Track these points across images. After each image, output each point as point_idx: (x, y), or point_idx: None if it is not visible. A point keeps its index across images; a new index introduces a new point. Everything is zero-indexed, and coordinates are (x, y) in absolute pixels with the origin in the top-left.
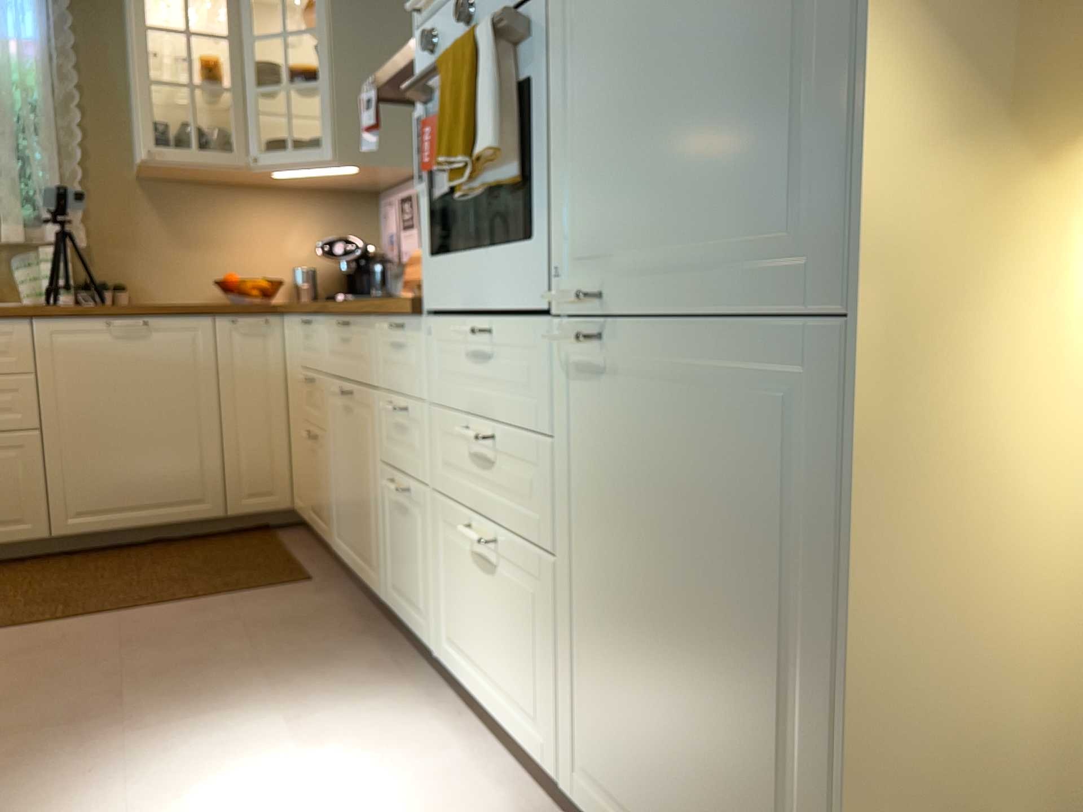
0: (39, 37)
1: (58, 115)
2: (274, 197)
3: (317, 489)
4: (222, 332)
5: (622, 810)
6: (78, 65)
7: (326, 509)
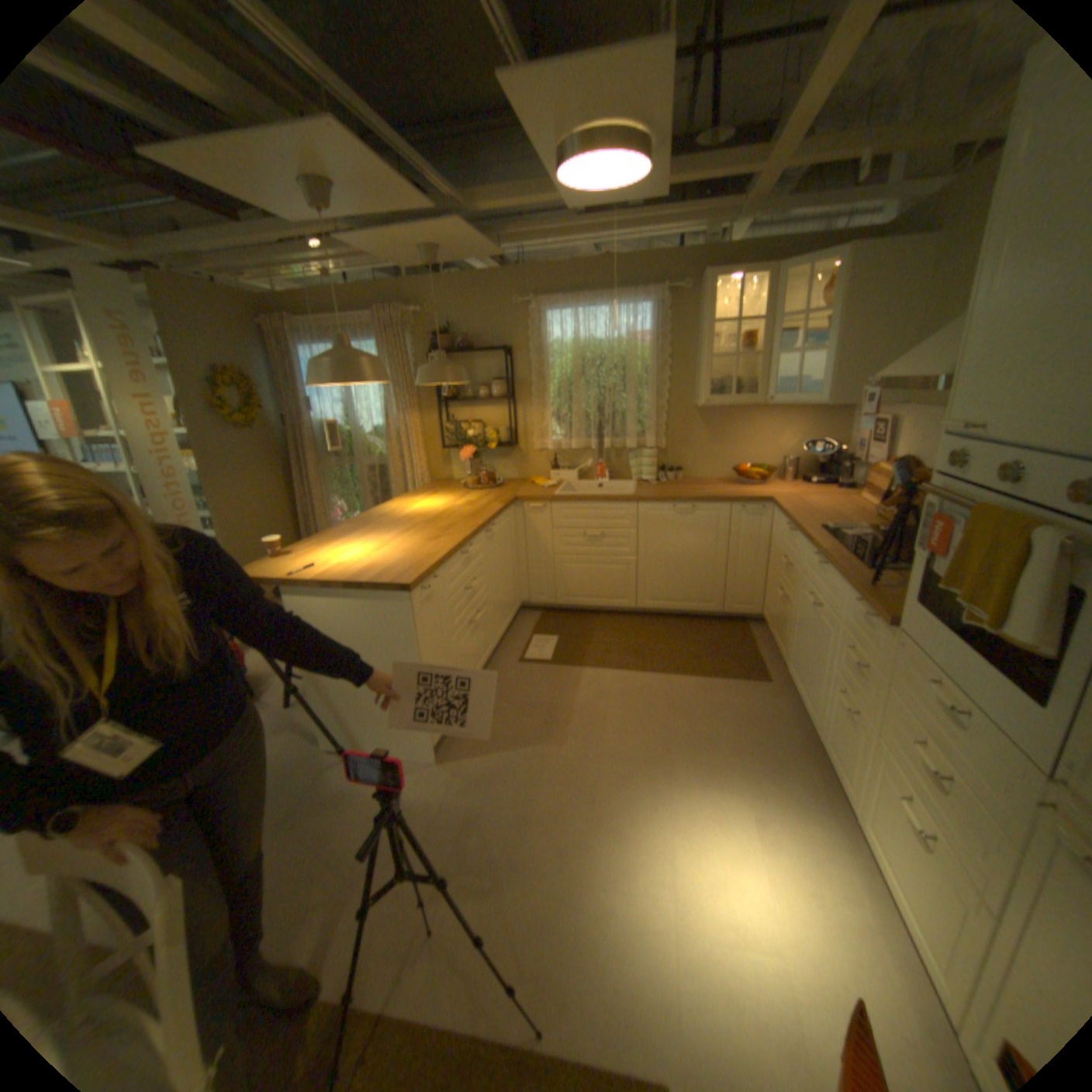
0: (653, 332)
1: (658, 374)
2: (777, 410)
3: (782, 626)
4: (735, 513)
5: None
6: (671, 342)
7: (786, 644)
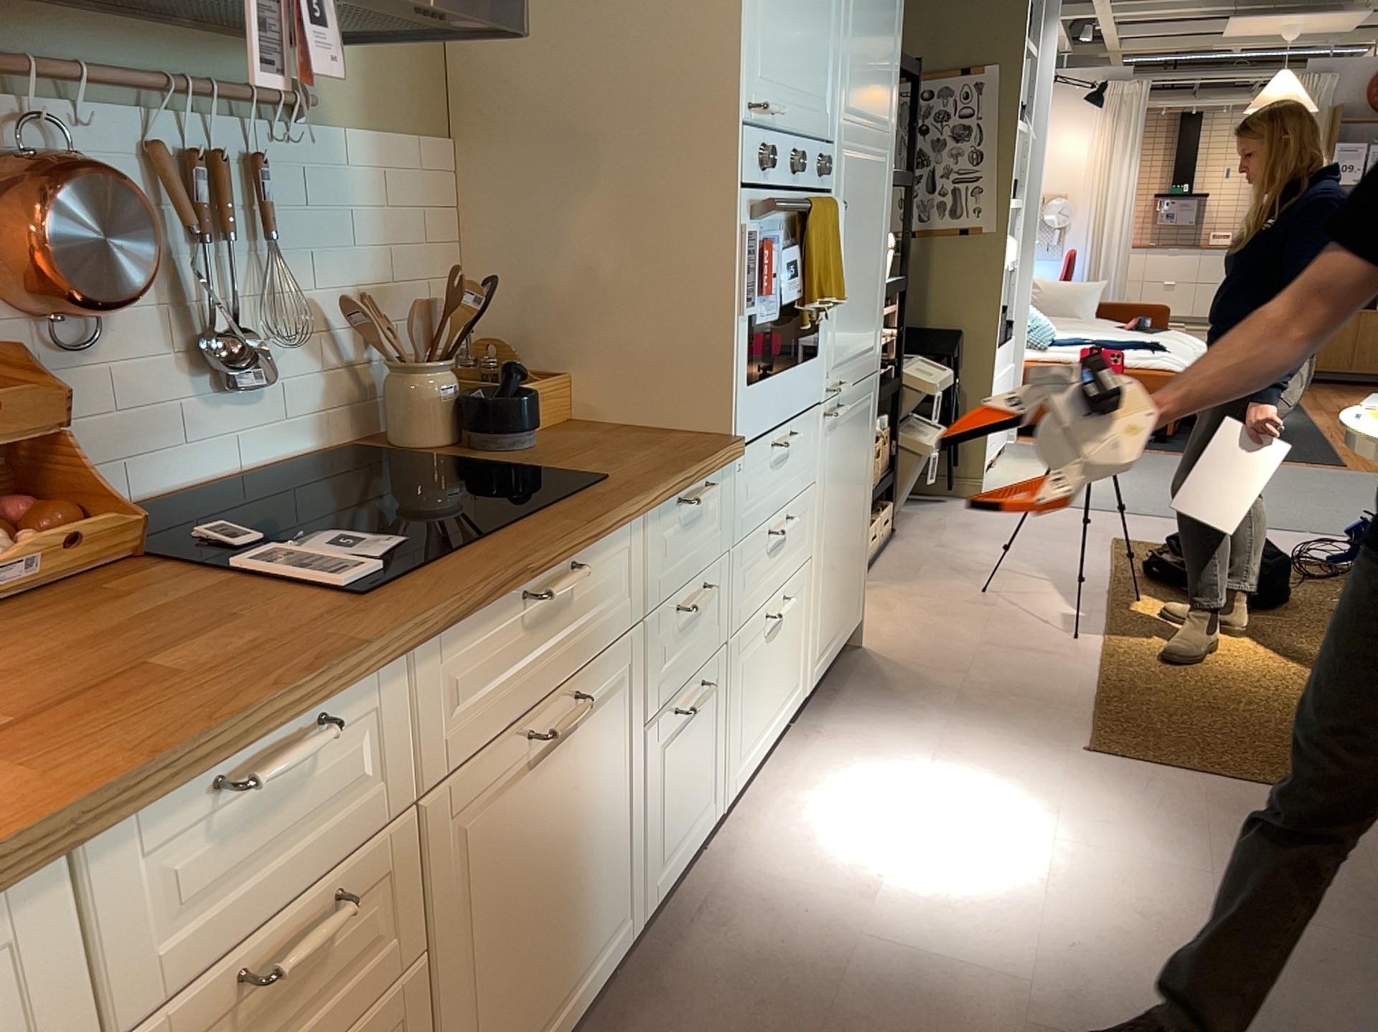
0: None
1: None
2: None
3: None
4: None
5: (827, 646)
6: None
7: None
